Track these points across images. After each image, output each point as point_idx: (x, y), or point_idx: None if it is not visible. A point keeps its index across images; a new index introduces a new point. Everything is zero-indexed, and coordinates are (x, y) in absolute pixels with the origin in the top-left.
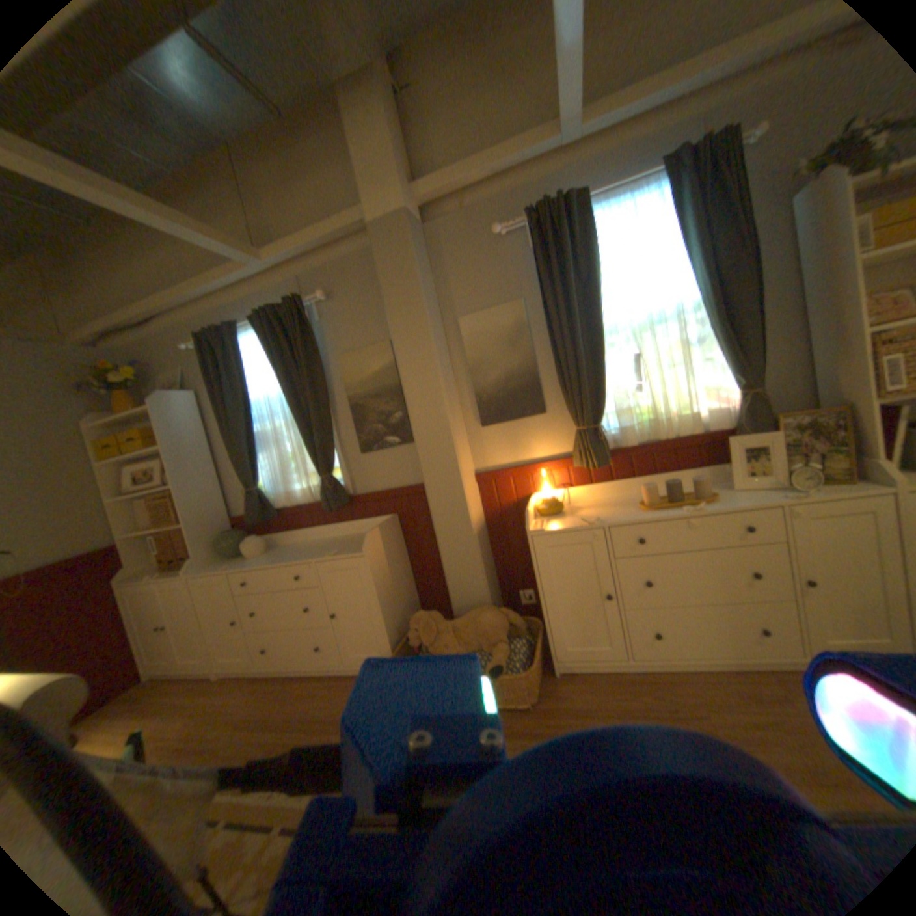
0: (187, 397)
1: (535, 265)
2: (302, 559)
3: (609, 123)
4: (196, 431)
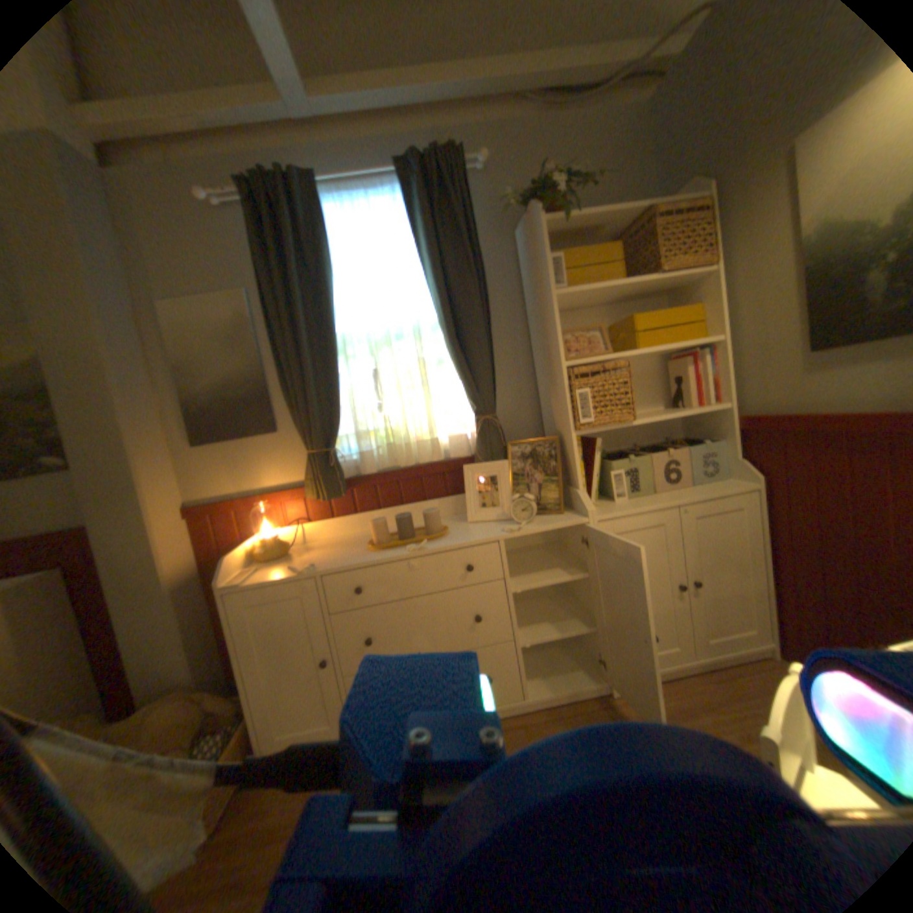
0: None
1: (251, 250)
2: None
3: (342, 110)
4: None
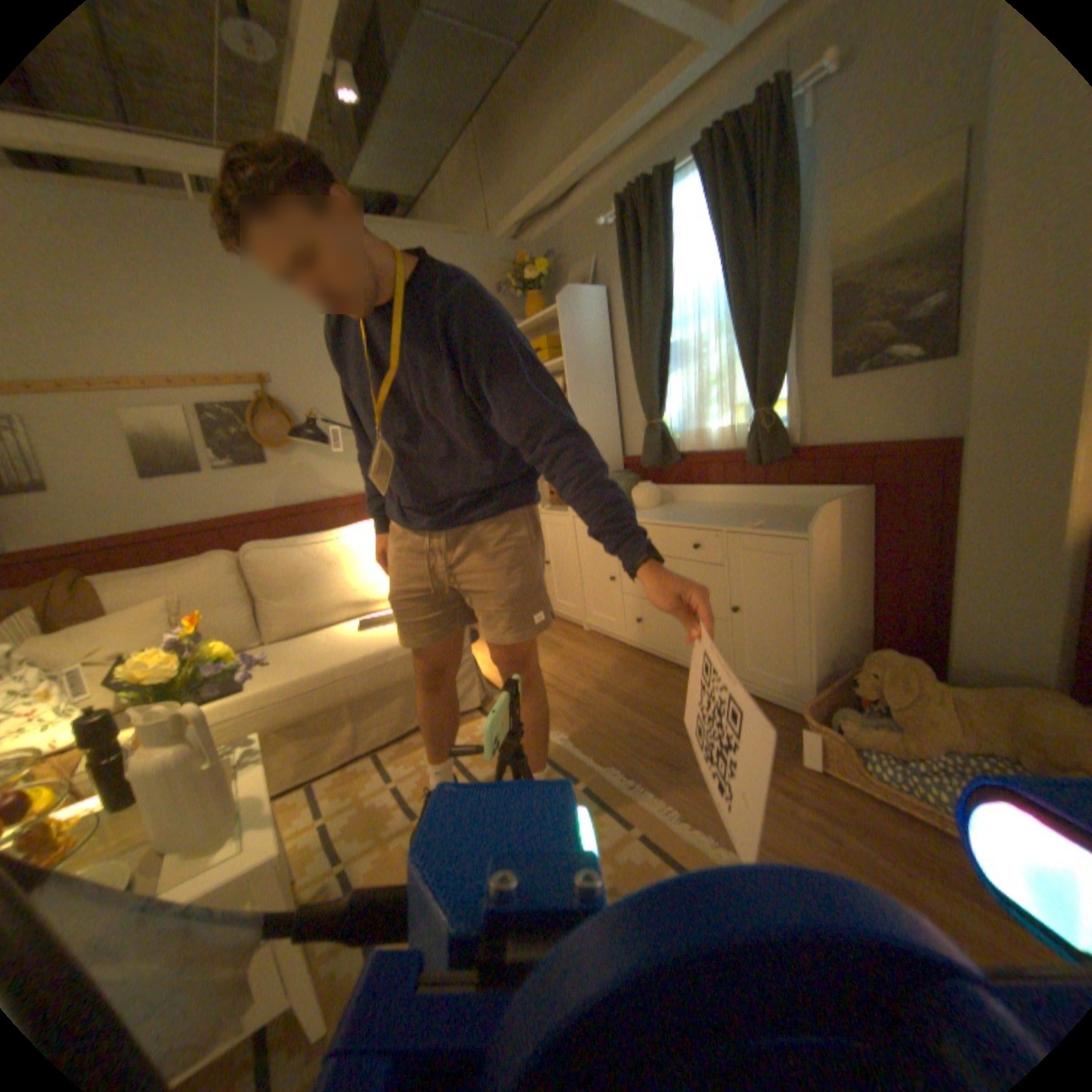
0: (599, 296)
1: None
2: (709, 524)
3: None
4: (603, 342)
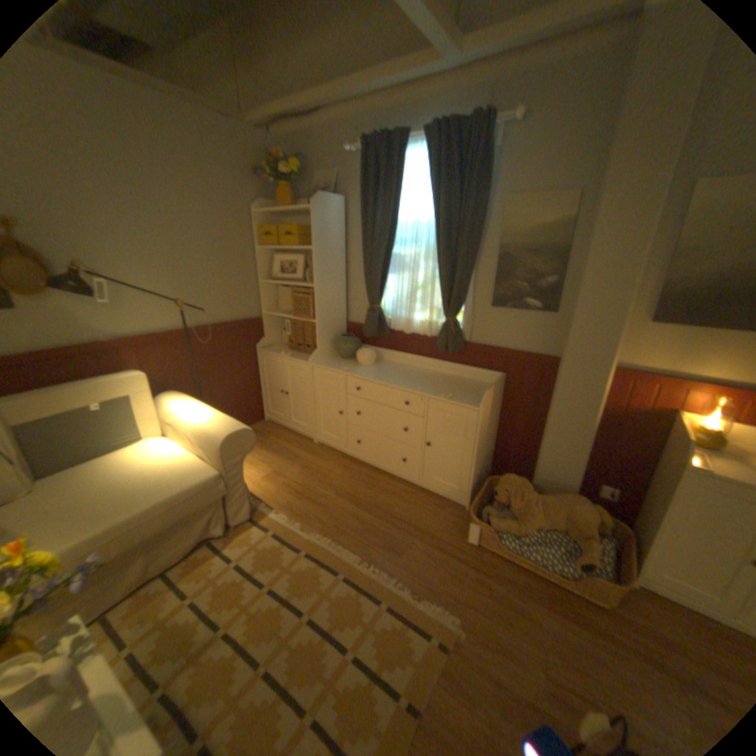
0: (340, 205)
1: None
2: (416, 391)
3: None
4: (341, 240)
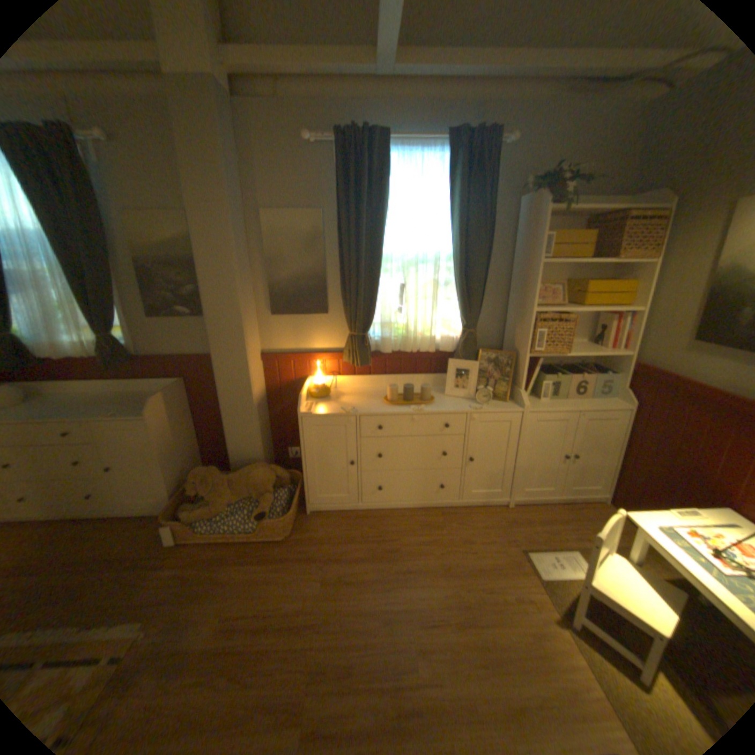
0: None
1: (336, 186)
2: (72, 419)
3: (416, 74)
4: None
